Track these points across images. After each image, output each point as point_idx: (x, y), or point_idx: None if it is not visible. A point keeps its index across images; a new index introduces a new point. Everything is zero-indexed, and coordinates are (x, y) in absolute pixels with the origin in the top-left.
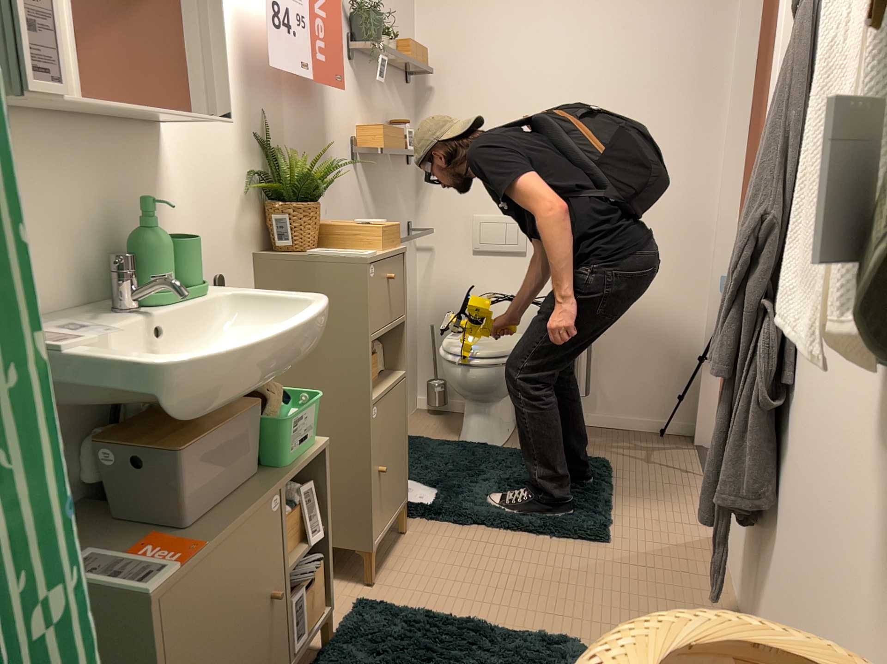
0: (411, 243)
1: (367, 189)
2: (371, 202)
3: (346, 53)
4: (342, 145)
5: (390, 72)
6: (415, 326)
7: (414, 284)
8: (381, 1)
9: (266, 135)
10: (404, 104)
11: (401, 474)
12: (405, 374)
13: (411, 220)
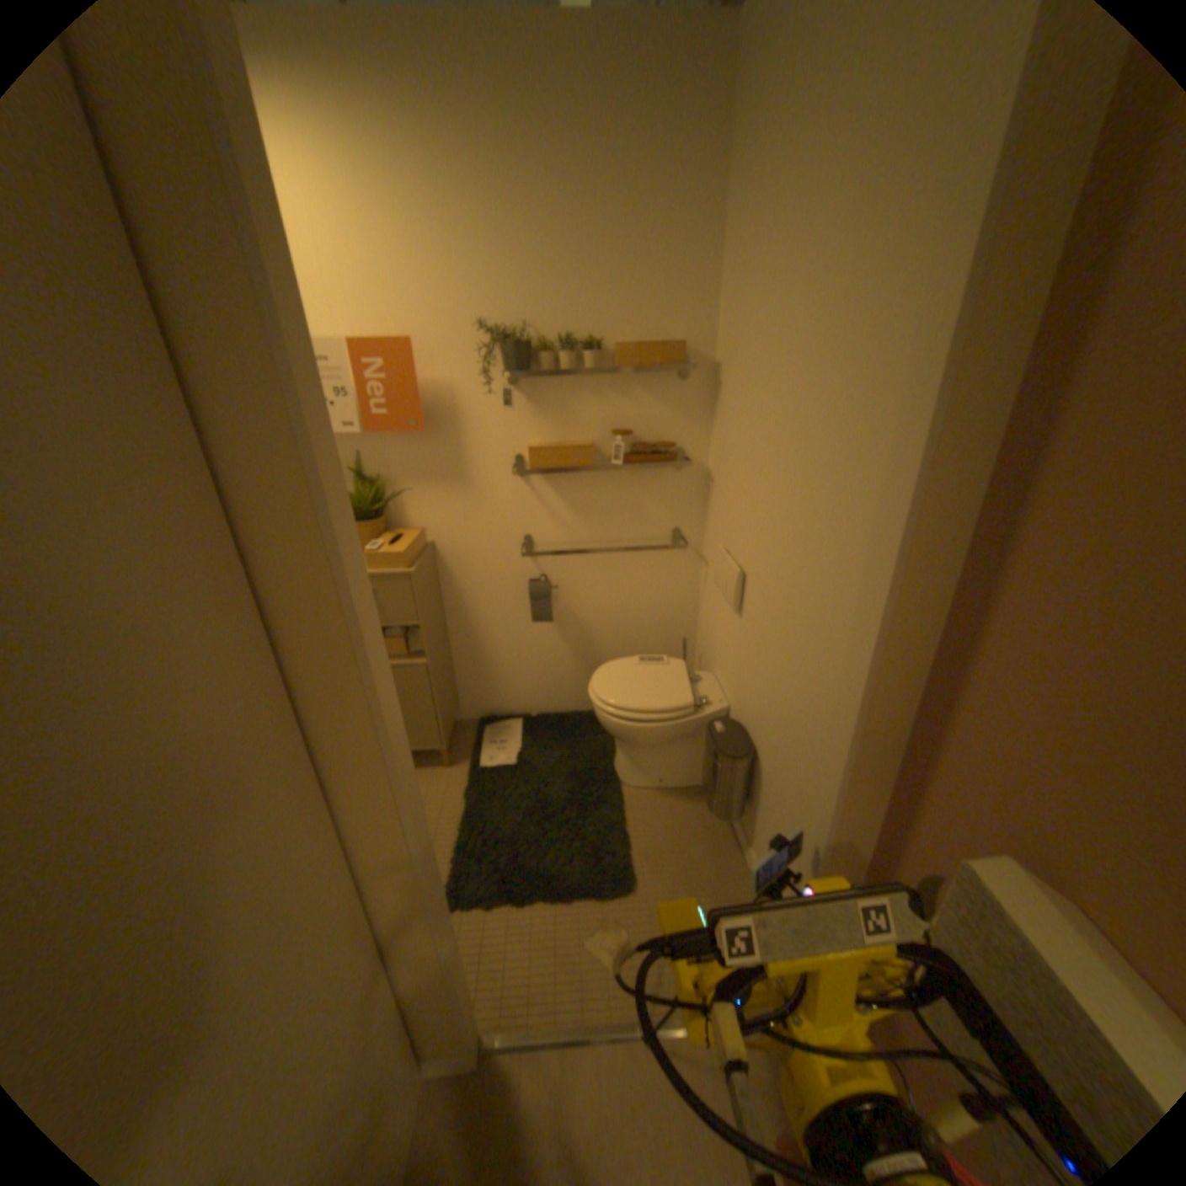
0: (683, 552)
1: (554, 499)
2: (565, 511)
3: (500, 379)
4: (494, 464)
5: (620, 376)
6: (686, 631)
7: (688, 592)
8: (599, 299)
9: (362, 468)
10: (670, 403)
11: (422, 727)
12: (428, 664)
13: (684, 529)
